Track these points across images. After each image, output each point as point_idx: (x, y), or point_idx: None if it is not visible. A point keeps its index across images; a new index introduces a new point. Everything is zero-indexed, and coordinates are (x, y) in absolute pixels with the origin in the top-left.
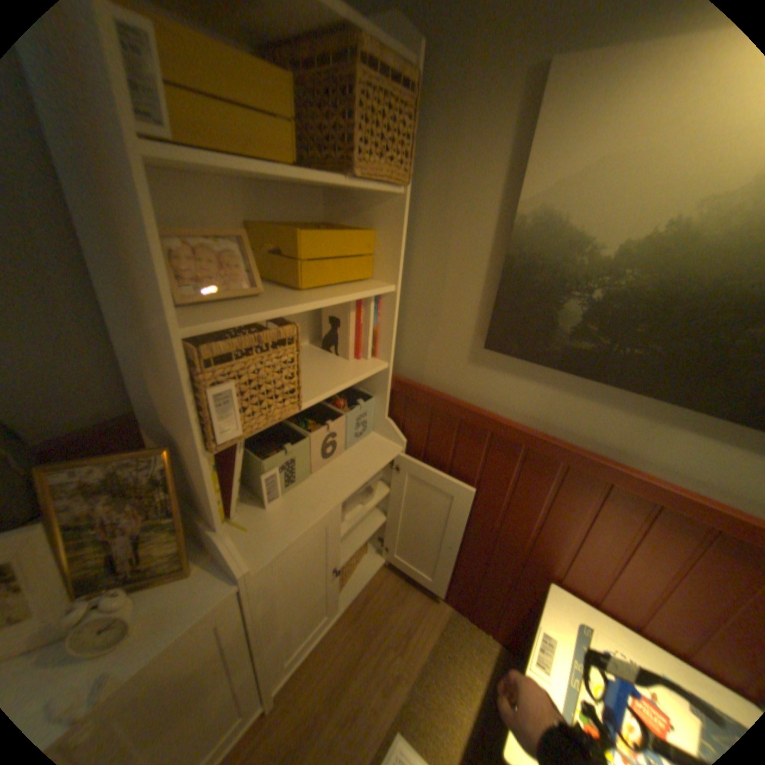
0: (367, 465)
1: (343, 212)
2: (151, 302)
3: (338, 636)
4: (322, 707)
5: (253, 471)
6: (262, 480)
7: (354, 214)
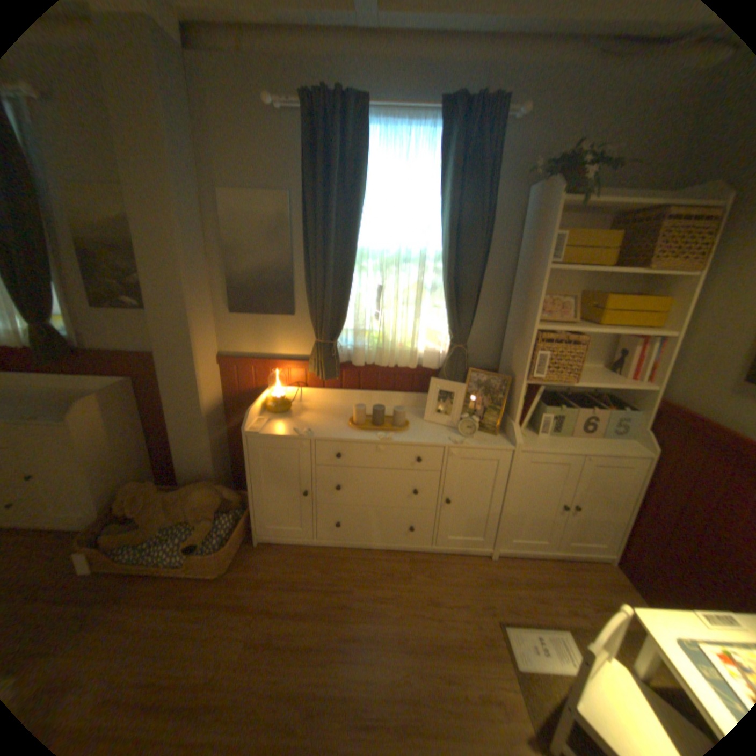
0: (615, 450)
1: (653, 286)
2: (530, 315)
3: (551, 568)
4: (524, 584)
5: (538, 415)
6: (542, 419)
7: (660, 288)
